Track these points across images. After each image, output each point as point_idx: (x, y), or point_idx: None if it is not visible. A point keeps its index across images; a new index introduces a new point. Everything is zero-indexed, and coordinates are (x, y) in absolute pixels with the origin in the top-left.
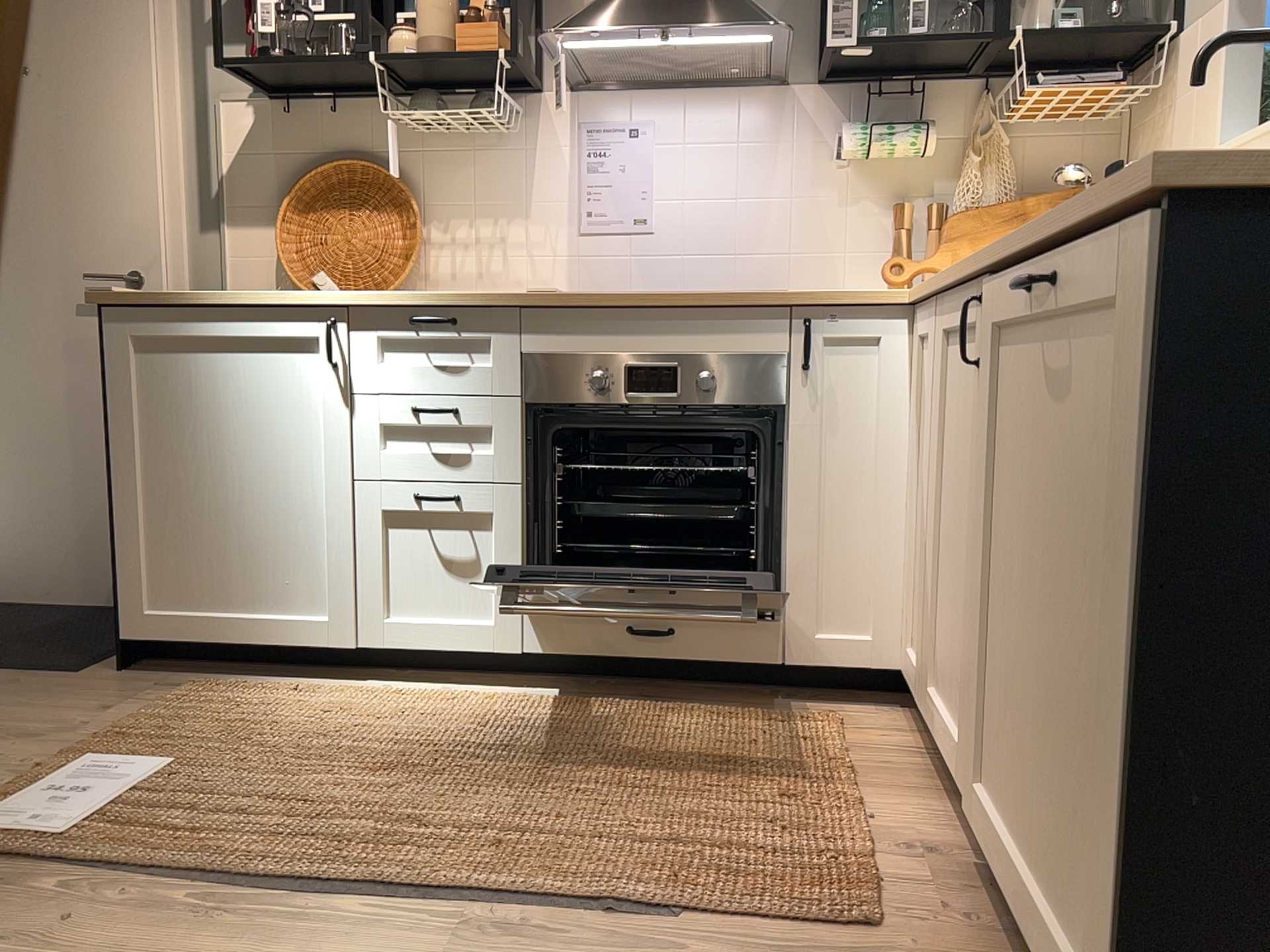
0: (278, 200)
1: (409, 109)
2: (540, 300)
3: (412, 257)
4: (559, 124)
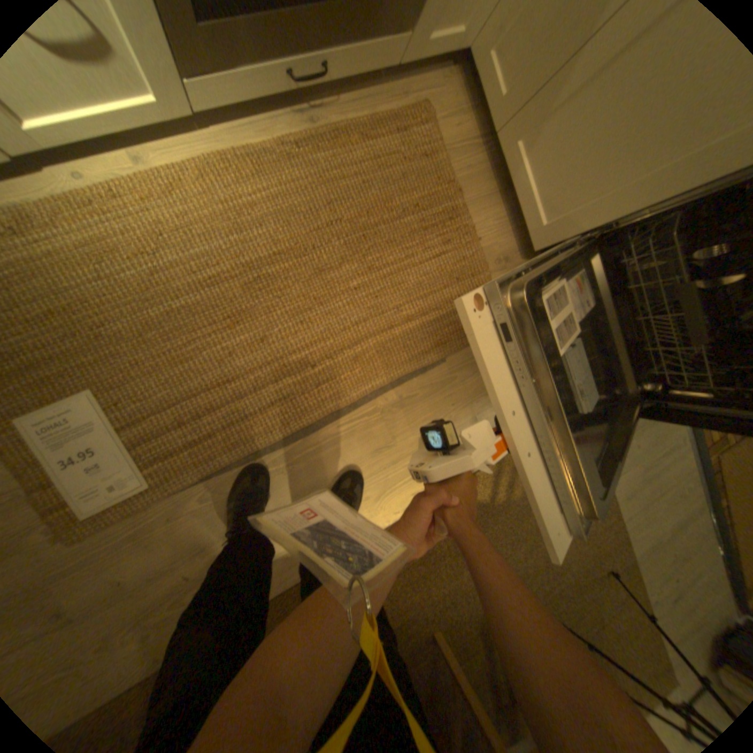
0: None
1: None
2: None
3: None
4: None
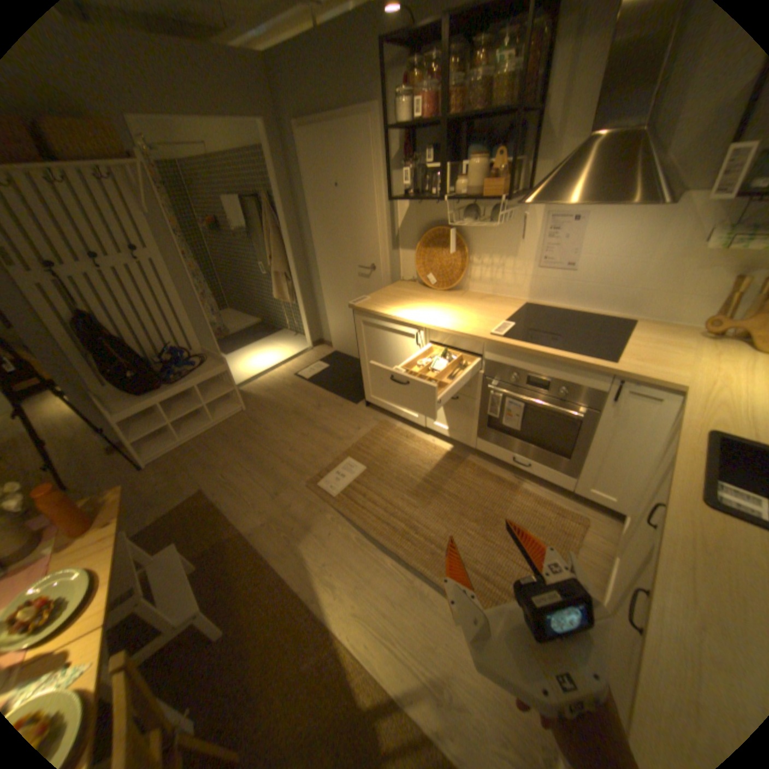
0: (417, 239)
1: (467, 206)
2: (493, 342)
3: (463, 273)
4: (538, 211)
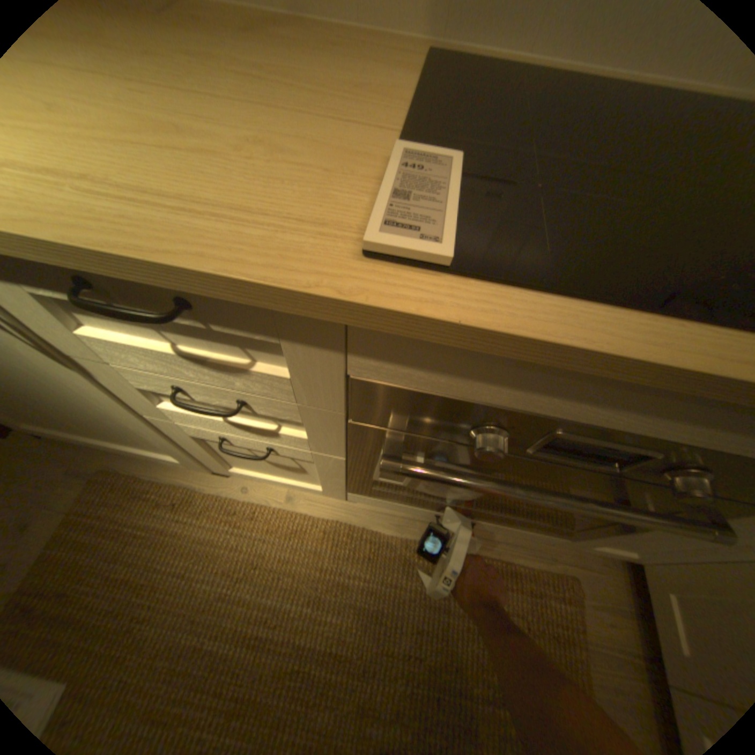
0: None
1: None
2: (413, 322)
3: None
4: None
